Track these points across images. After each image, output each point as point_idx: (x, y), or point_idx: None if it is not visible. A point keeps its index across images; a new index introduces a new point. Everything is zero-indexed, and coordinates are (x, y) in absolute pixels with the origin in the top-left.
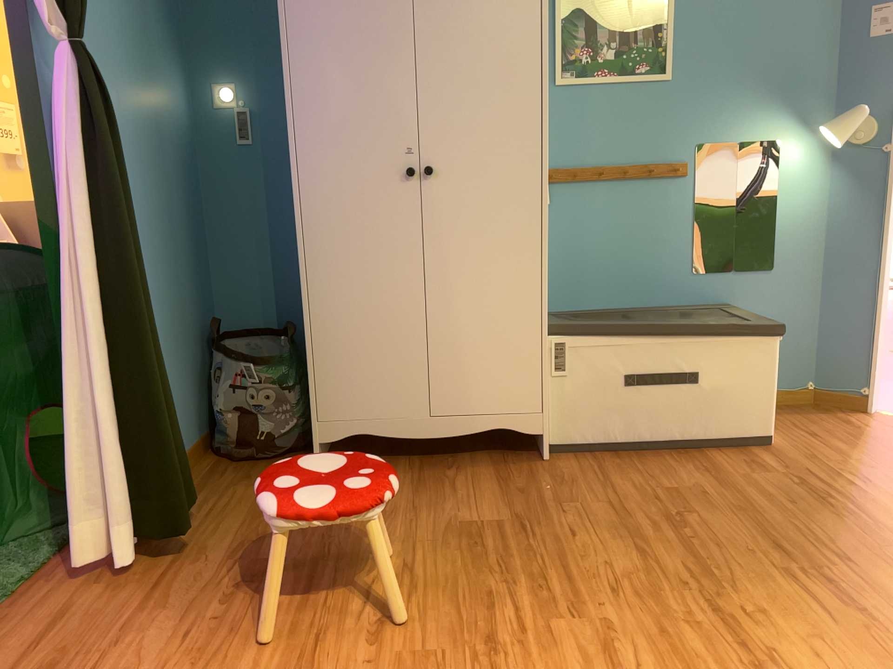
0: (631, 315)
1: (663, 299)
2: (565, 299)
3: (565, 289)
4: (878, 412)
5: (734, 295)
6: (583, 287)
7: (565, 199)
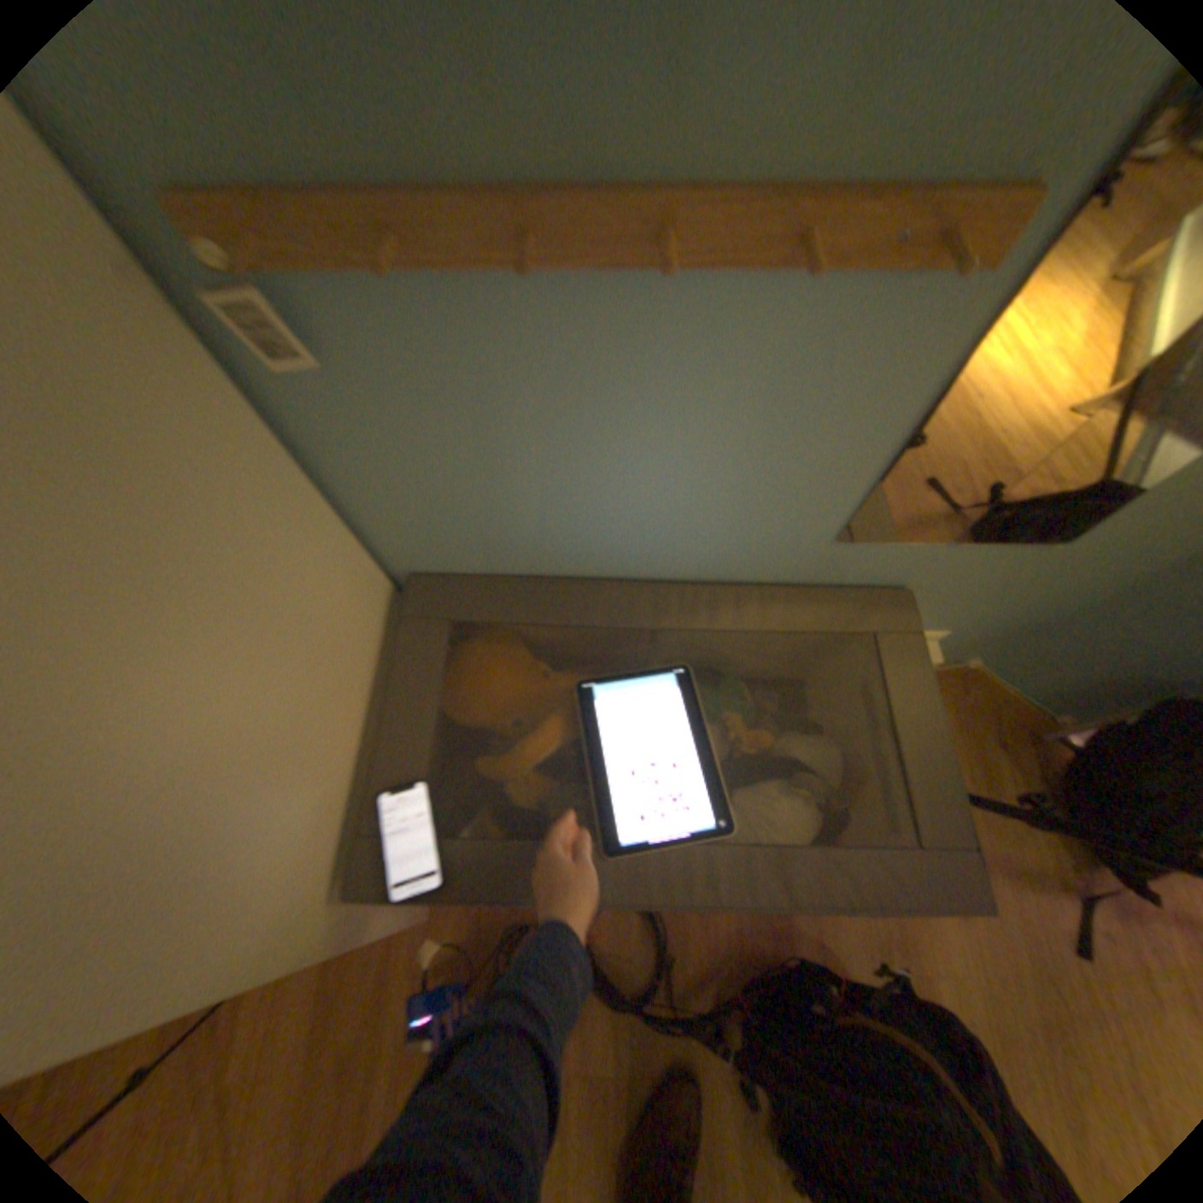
0: (643, 633)
1: (738, 580)
2: (488, 569)
3: (482, 553)
4: (1064, 739)
5: (923, 576)
6: (530, 554)
7: (396, 343)
